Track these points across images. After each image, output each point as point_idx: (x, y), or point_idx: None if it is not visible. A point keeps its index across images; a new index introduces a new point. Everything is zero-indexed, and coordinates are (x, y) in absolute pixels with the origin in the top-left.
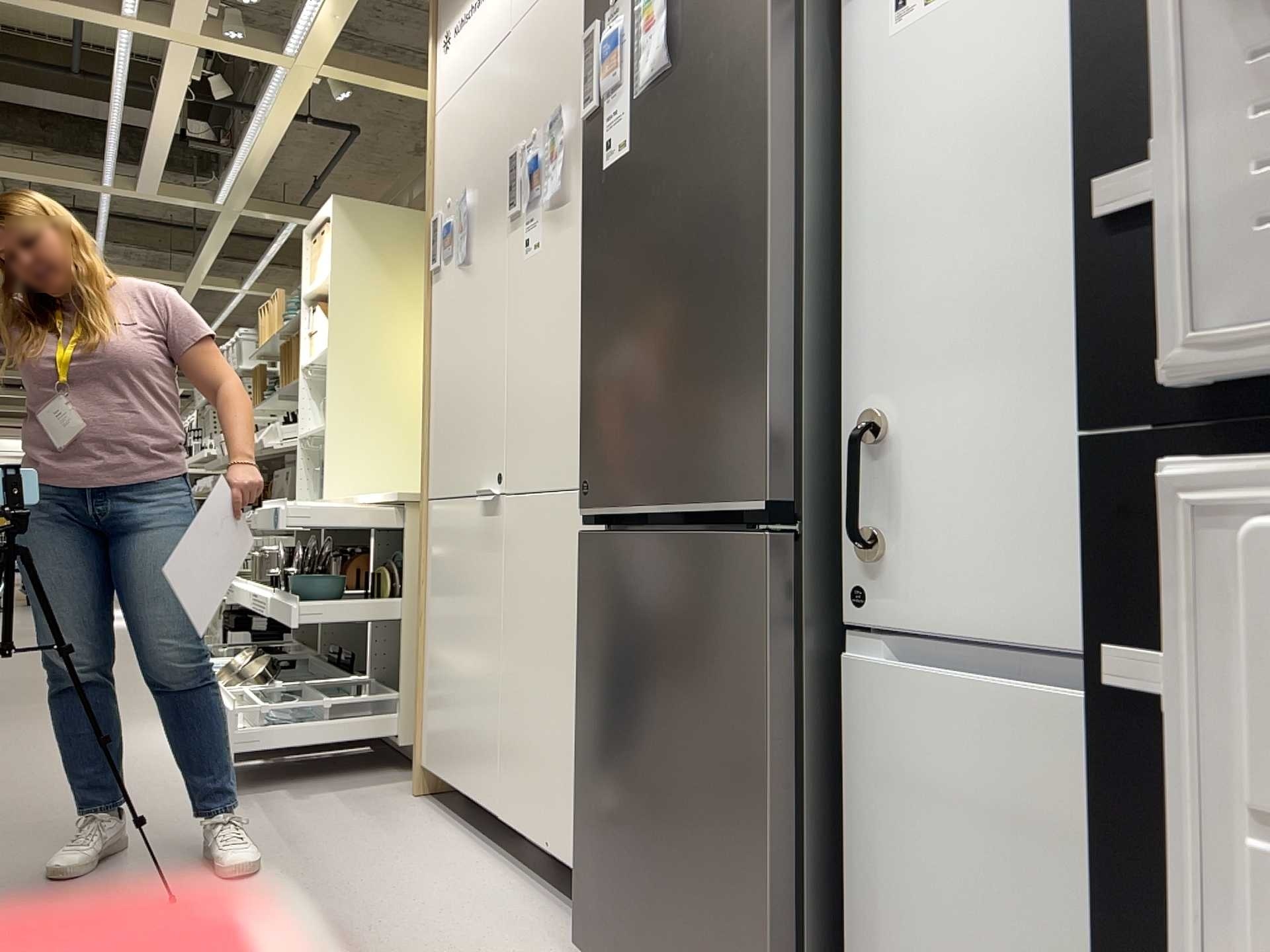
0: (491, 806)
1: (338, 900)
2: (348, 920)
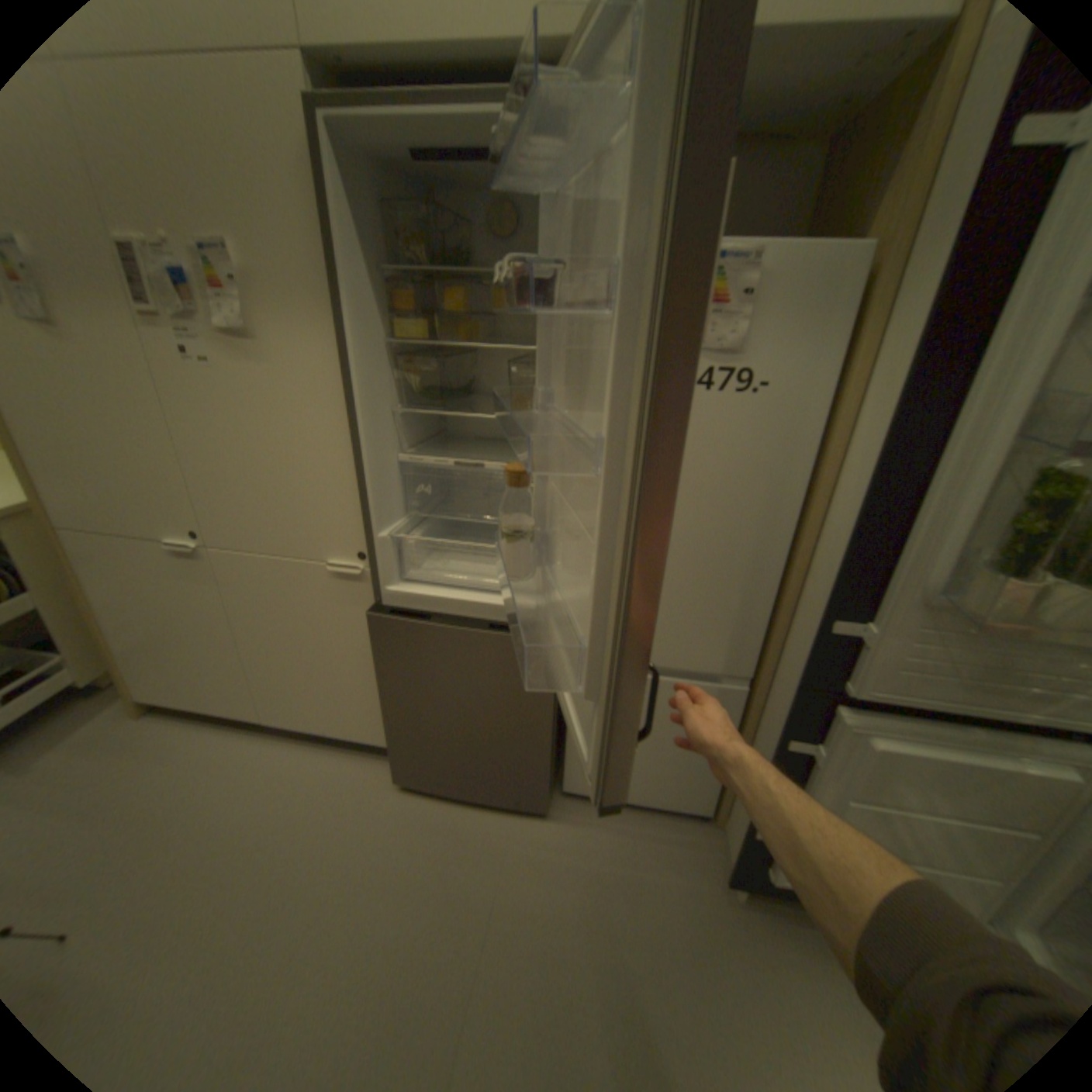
0: (248, 717)
1: (199, 838)
2: (227, 846)
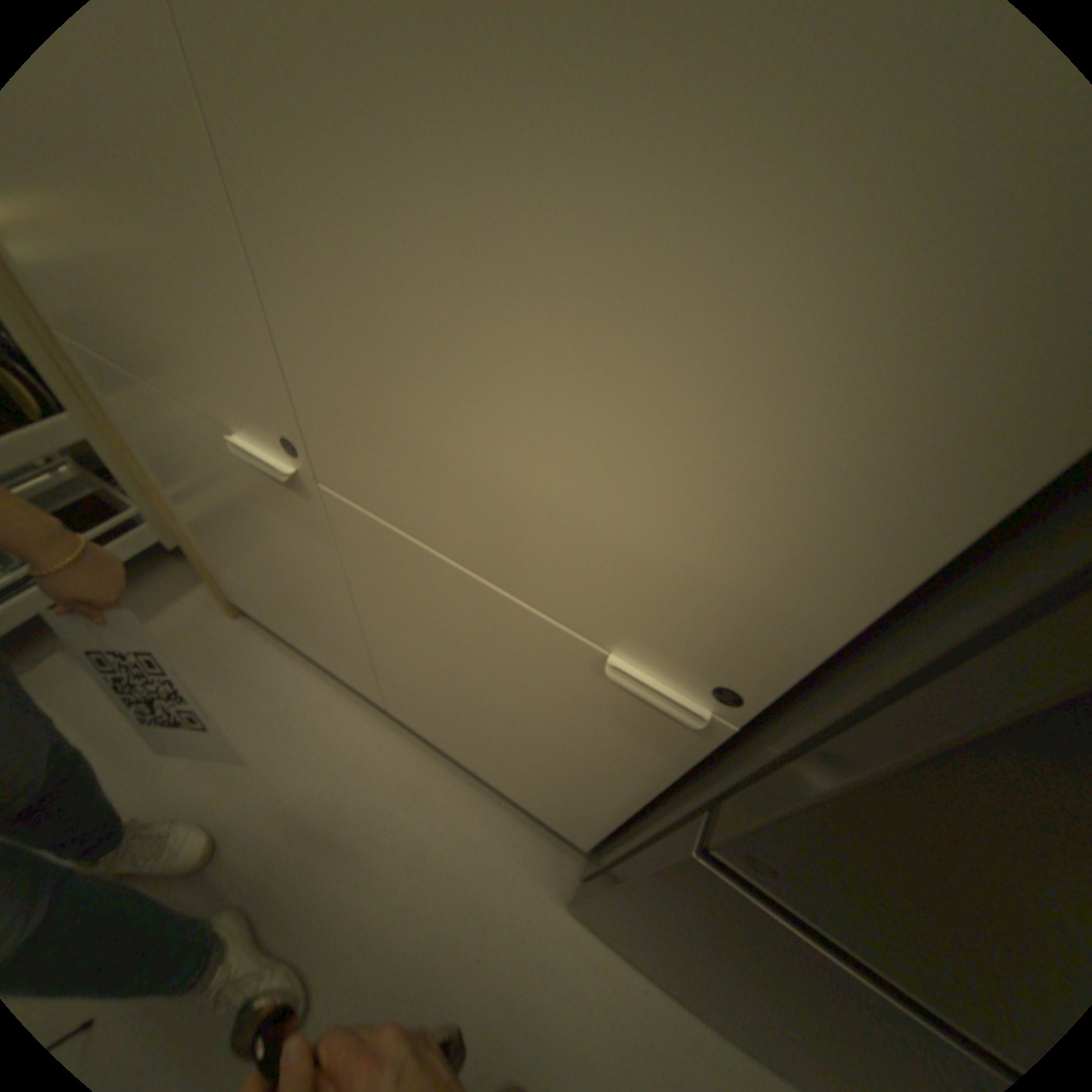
0: (371, 696)
1: (285, 894)
2: (321, 930)
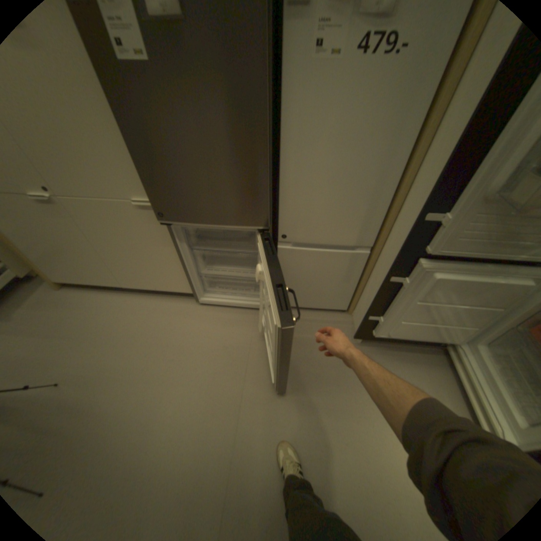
0: (115, 285)
1: (107, 340)
2: (121, 342)
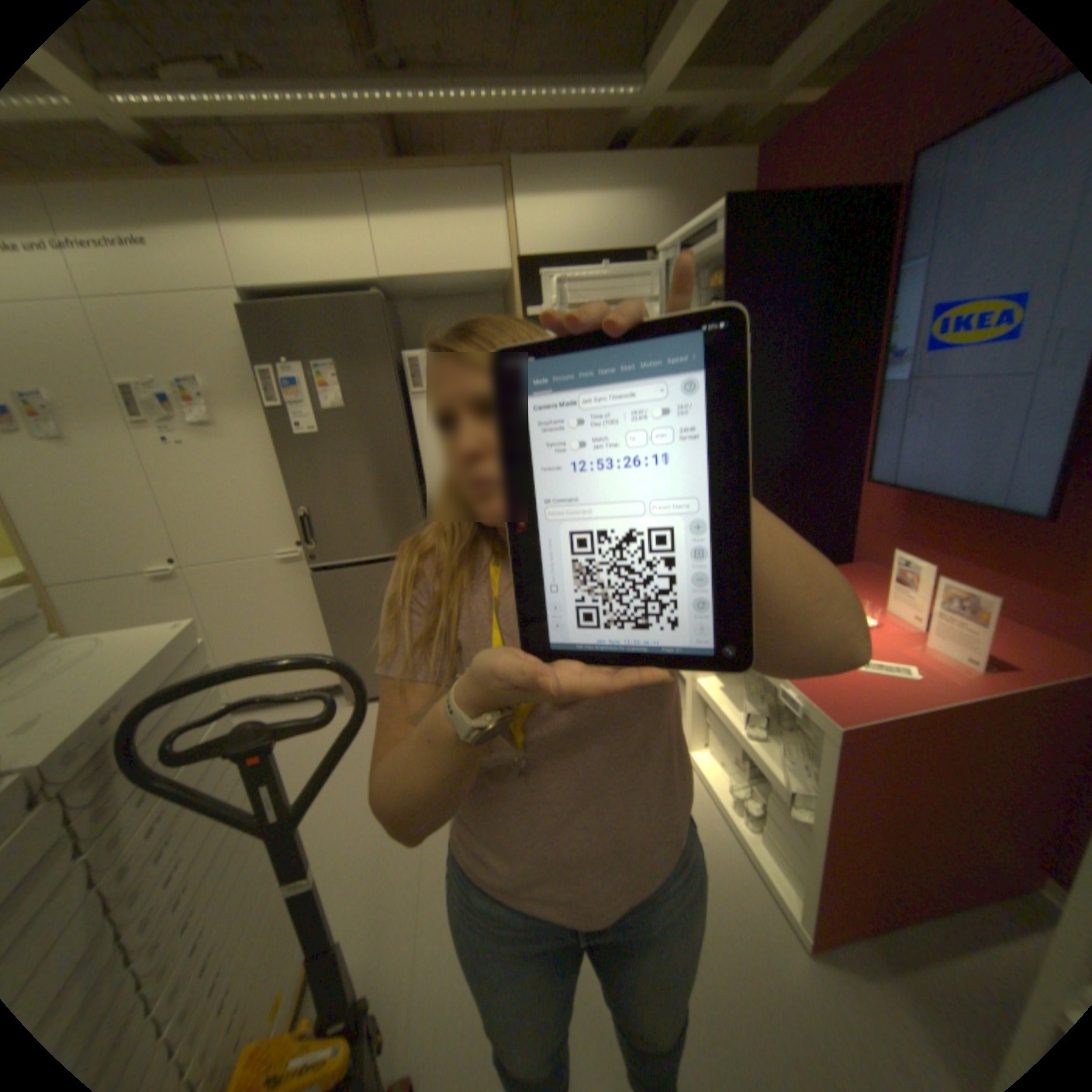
0: None
1: None
2: None
